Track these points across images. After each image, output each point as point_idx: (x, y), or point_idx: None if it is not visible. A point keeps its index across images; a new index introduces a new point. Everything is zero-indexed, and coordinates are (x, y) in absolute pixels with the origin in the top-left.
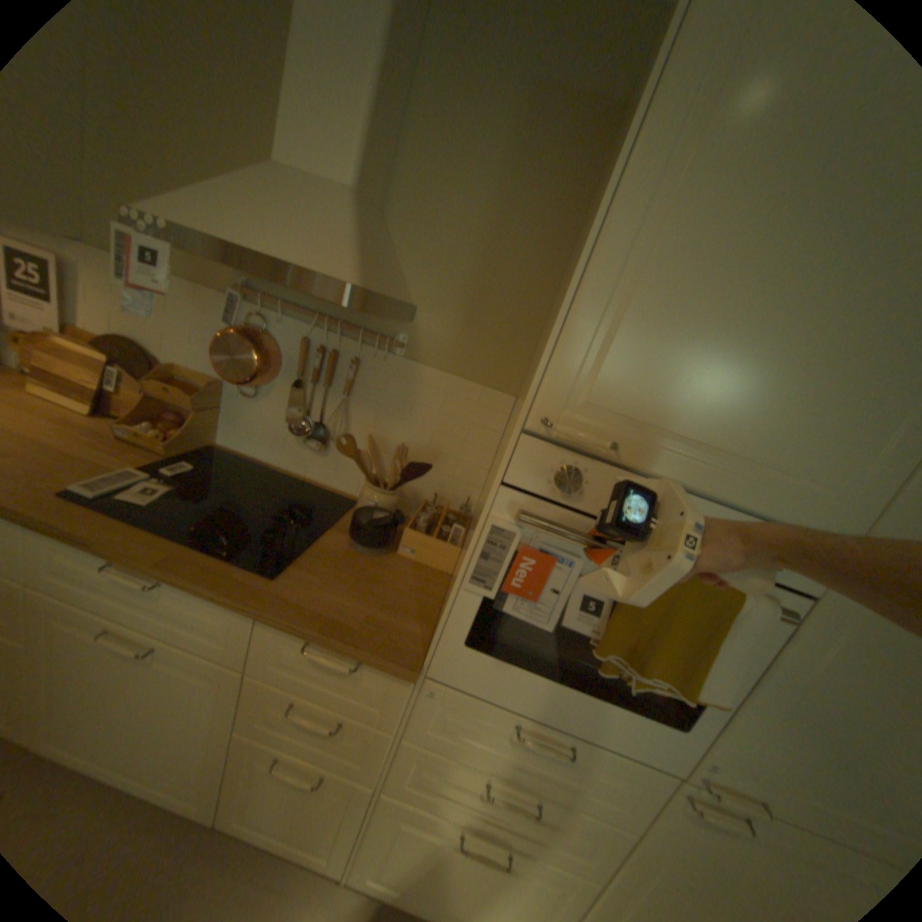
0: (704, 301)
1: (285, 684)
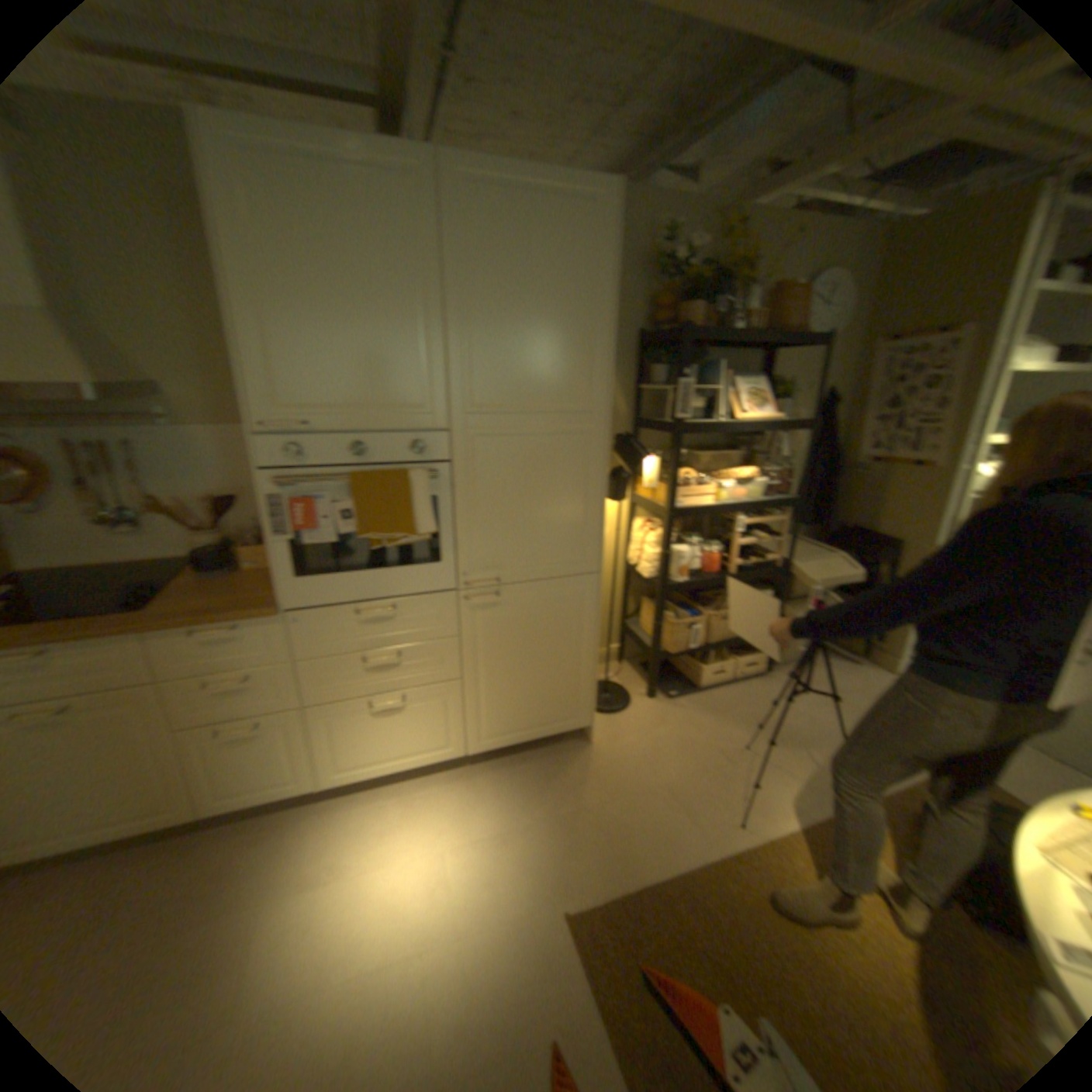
0: (298, 335)
1: (184, 672)
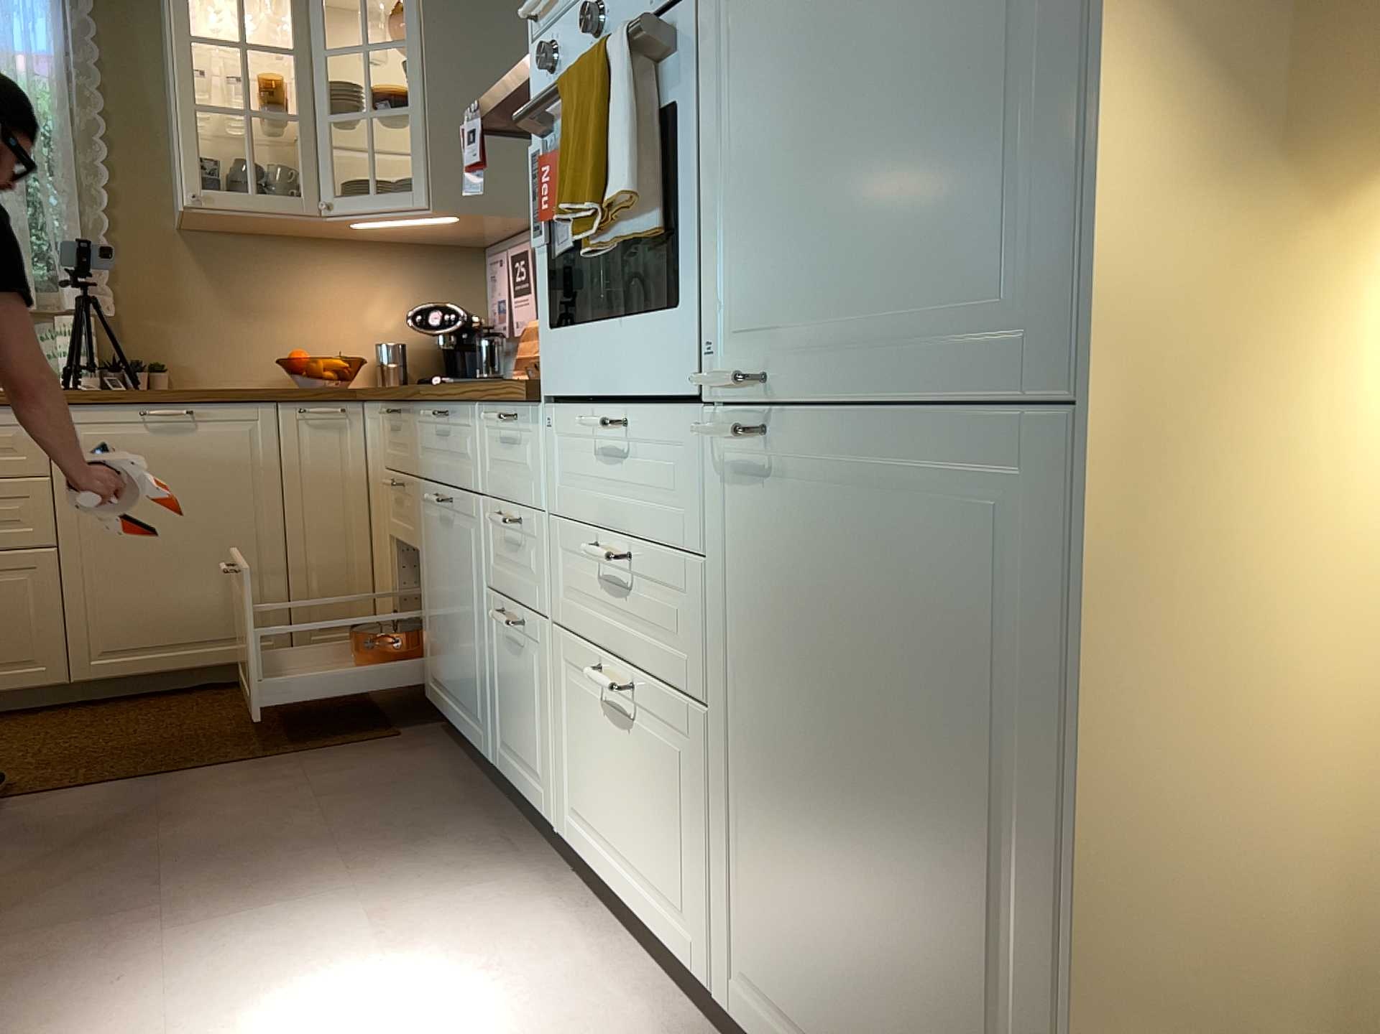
0: None
1: (495, 485)
